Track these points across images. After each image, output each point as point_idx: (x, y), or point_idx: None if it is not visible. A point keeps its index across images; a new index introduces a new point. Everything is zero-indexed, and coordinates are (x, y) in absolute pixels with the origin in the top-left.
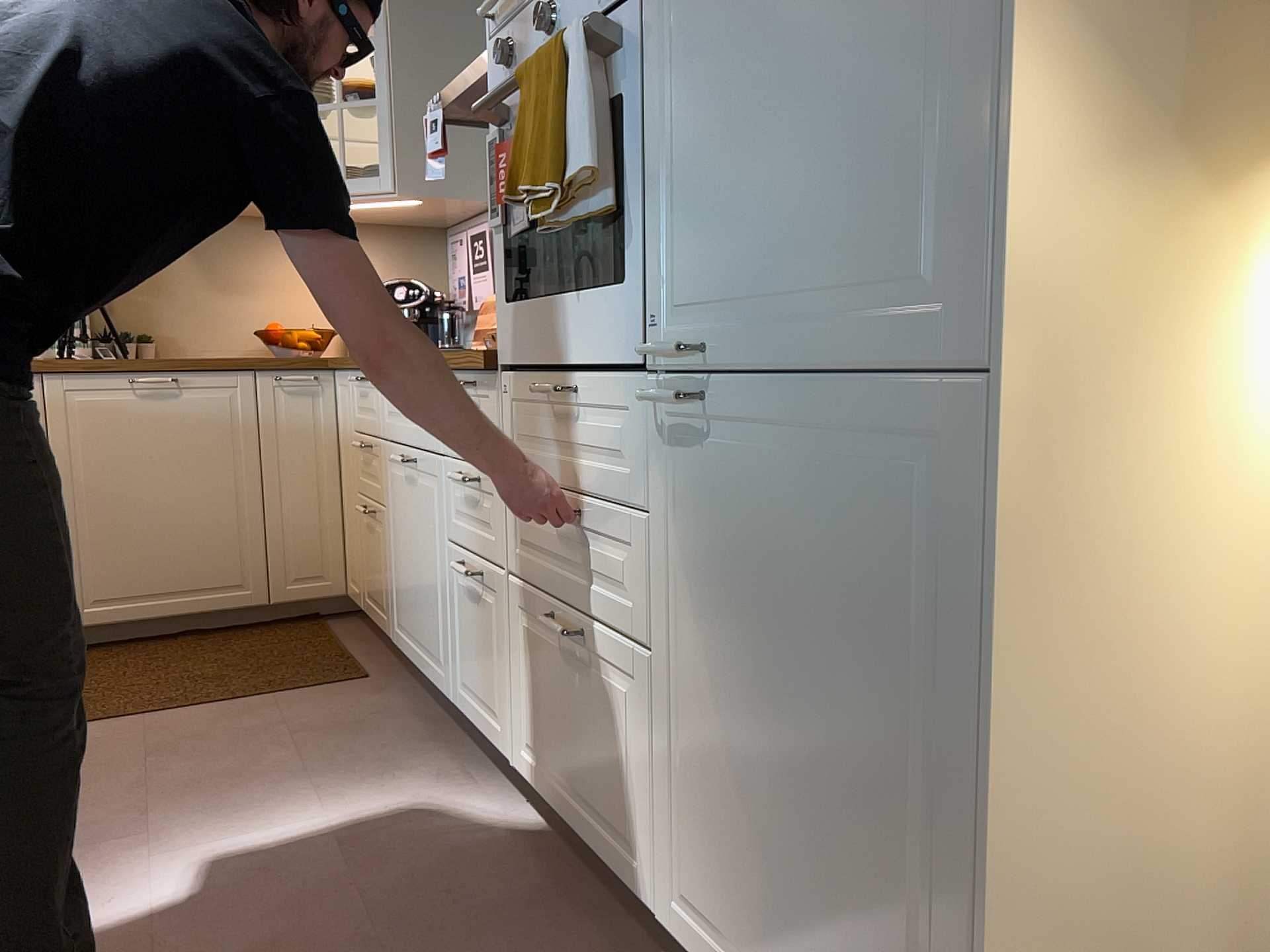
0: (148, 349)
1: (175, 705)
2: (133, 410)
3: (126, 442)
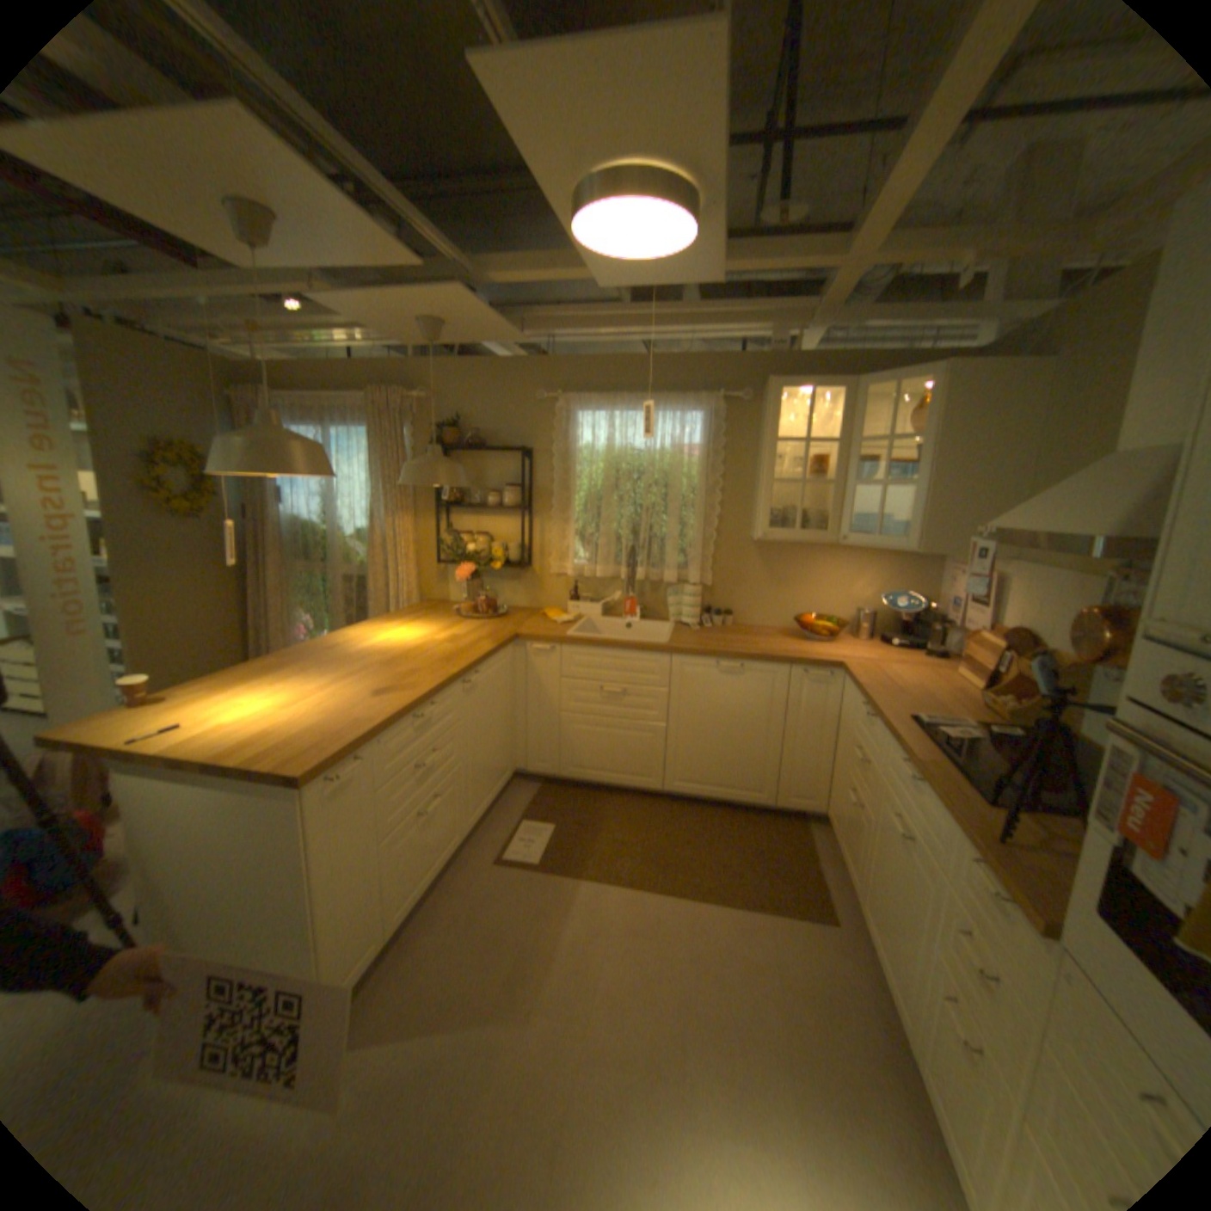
0: (728, 620)
1: (712, 897)
2: (715, 680)
3: (709, 697)
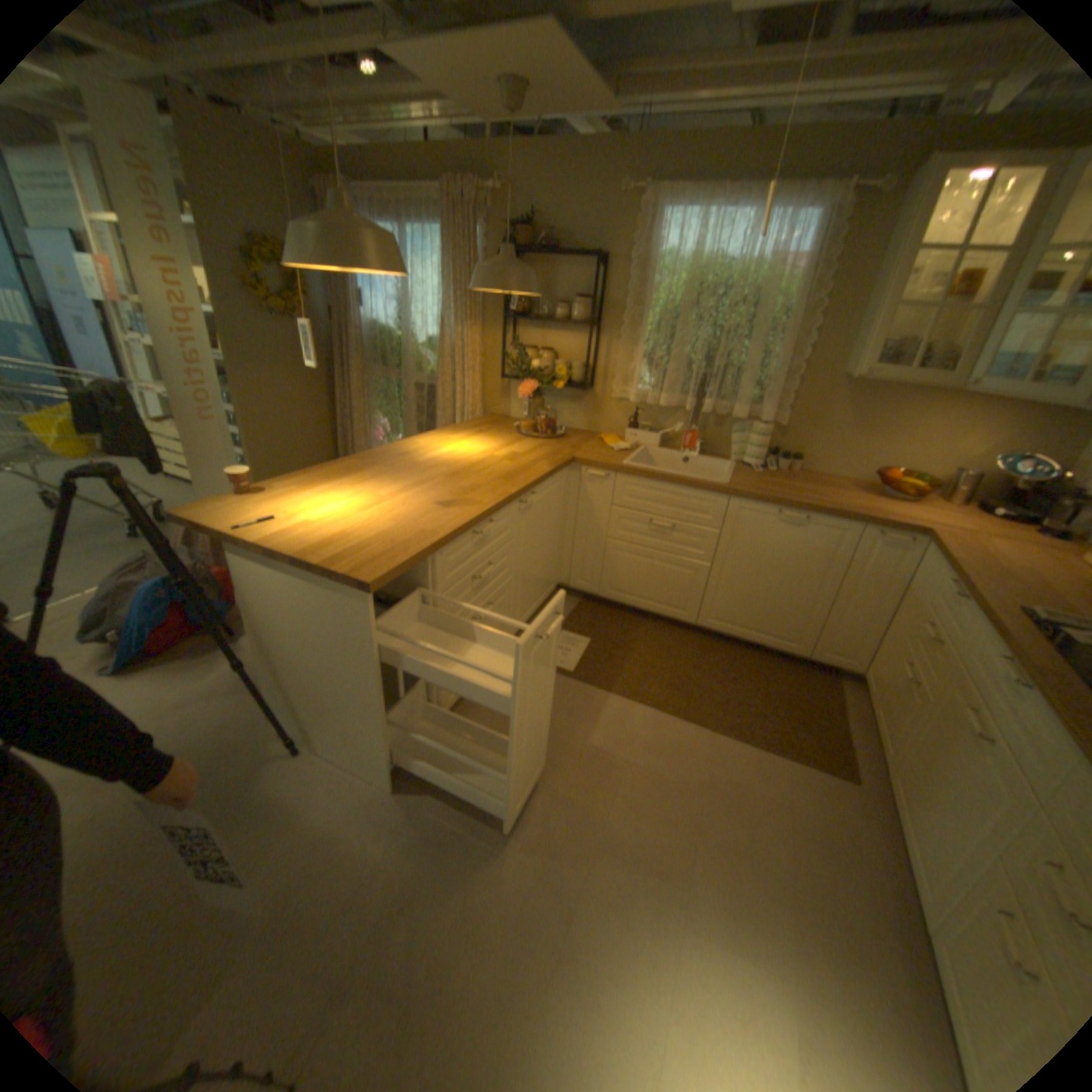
0: (797, 465)
1: (733, 732)
2: (773, 528)
3: (762, 545)
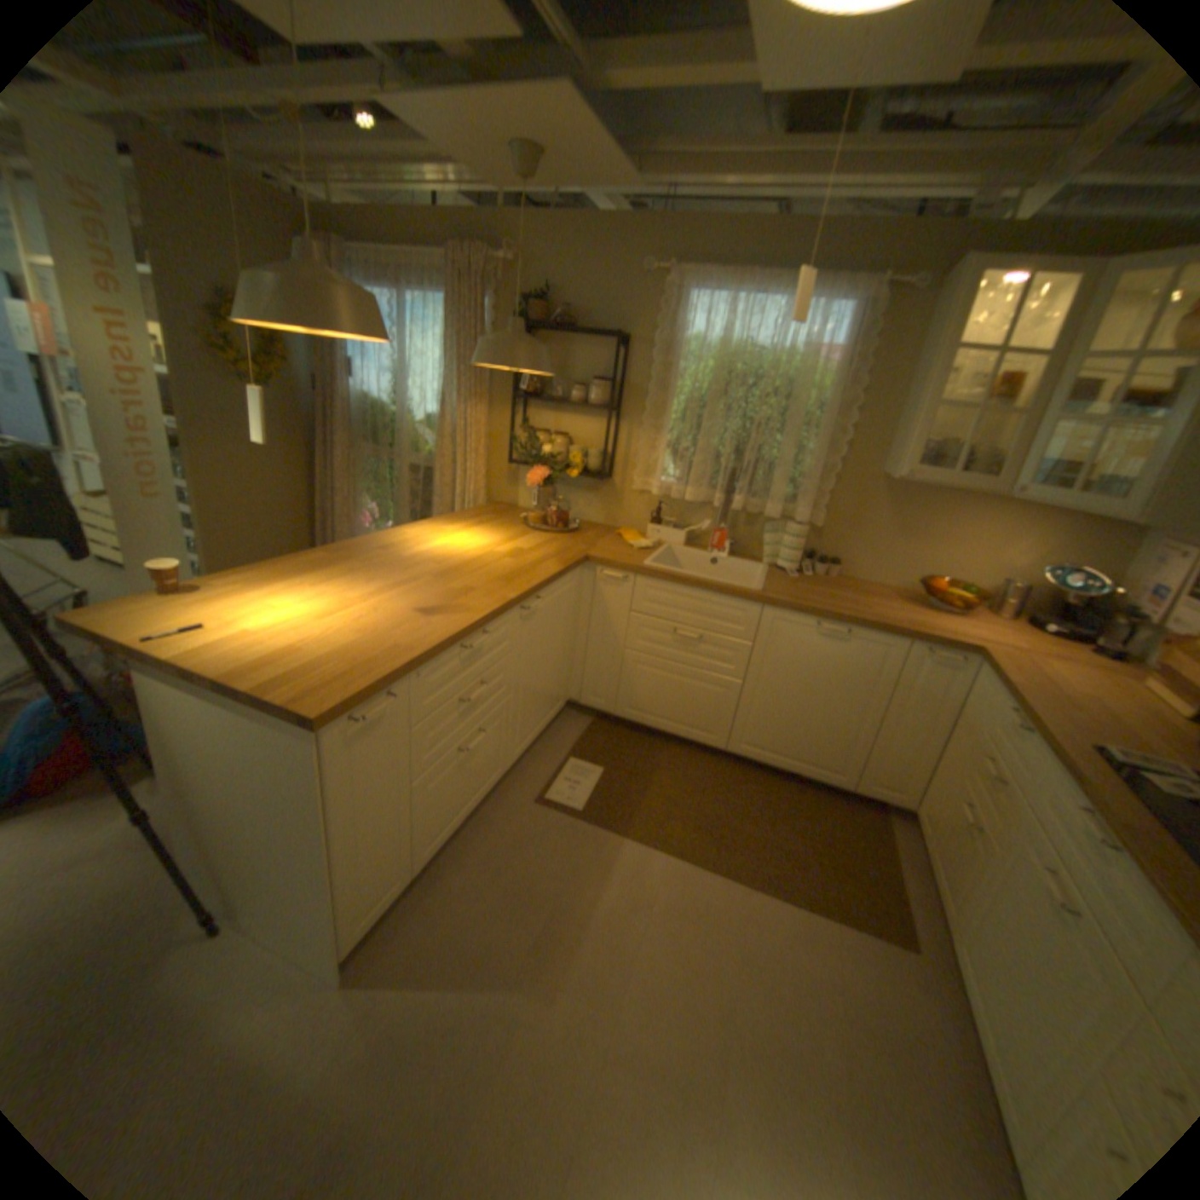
0: (835, 570)
1: (771, 887)
2: (812, 642)
3: (800, 661)
